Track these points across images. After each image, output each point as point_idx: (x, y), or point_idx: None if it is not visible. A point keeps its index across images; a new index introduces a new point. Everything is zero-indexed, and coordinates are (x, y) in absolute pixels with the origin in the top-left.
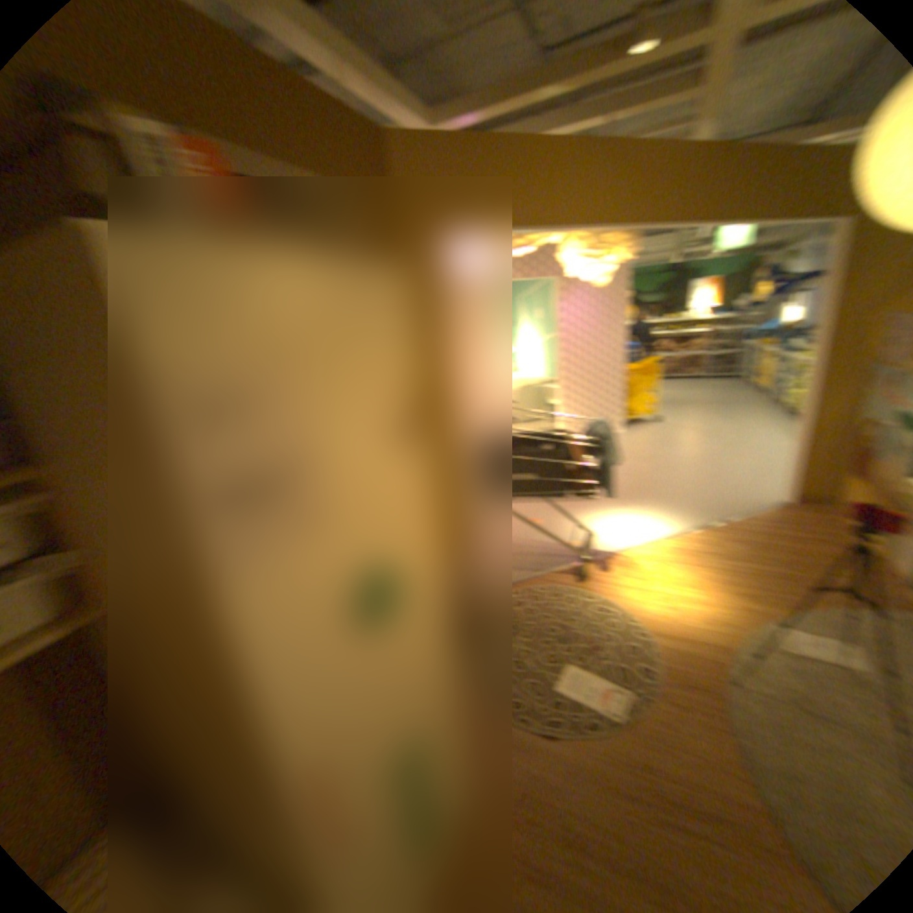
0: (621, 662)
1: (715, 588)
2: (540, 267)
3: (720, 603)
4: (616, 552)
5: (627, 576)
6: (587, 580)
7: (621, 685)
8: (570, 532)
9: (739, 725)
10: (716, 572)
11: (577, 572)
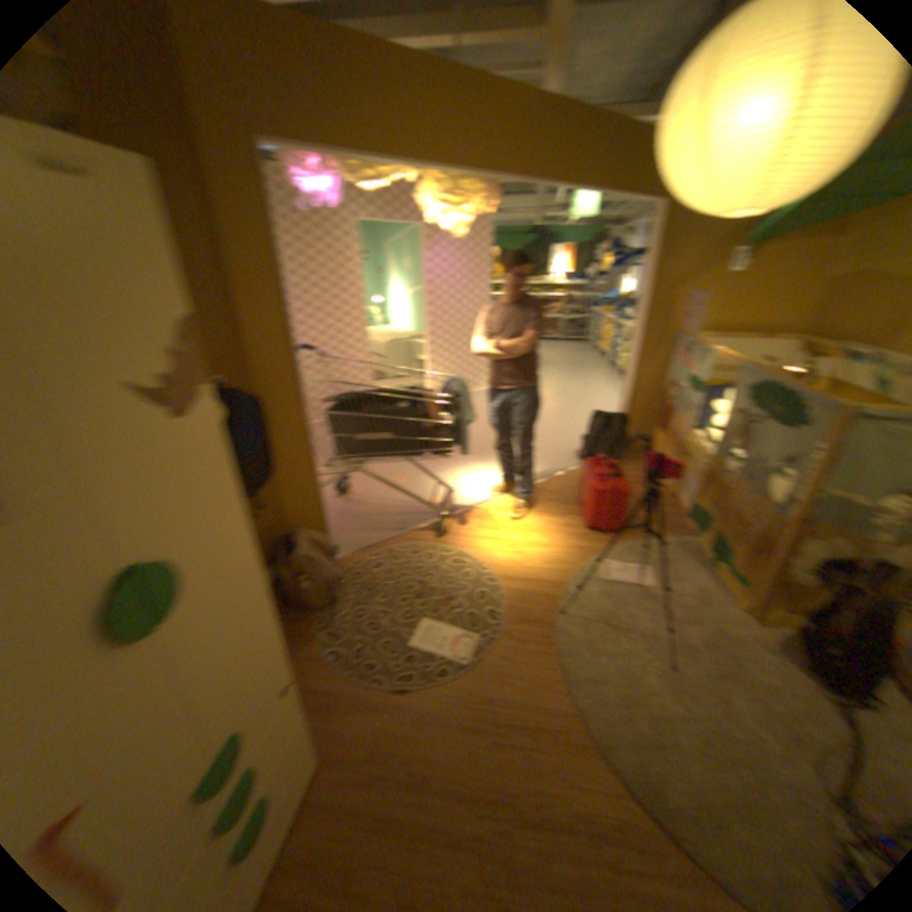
0: (472, 608)
1: (554, 531)
2: (404, 210)
3: (557, 544)
4: (475, 505)
5: (483, 527)
6: (446, 534)
7: (470, 629)
8: (433, 489)
9: (563, 647)
10: (556, 517)
11: (438, 527)
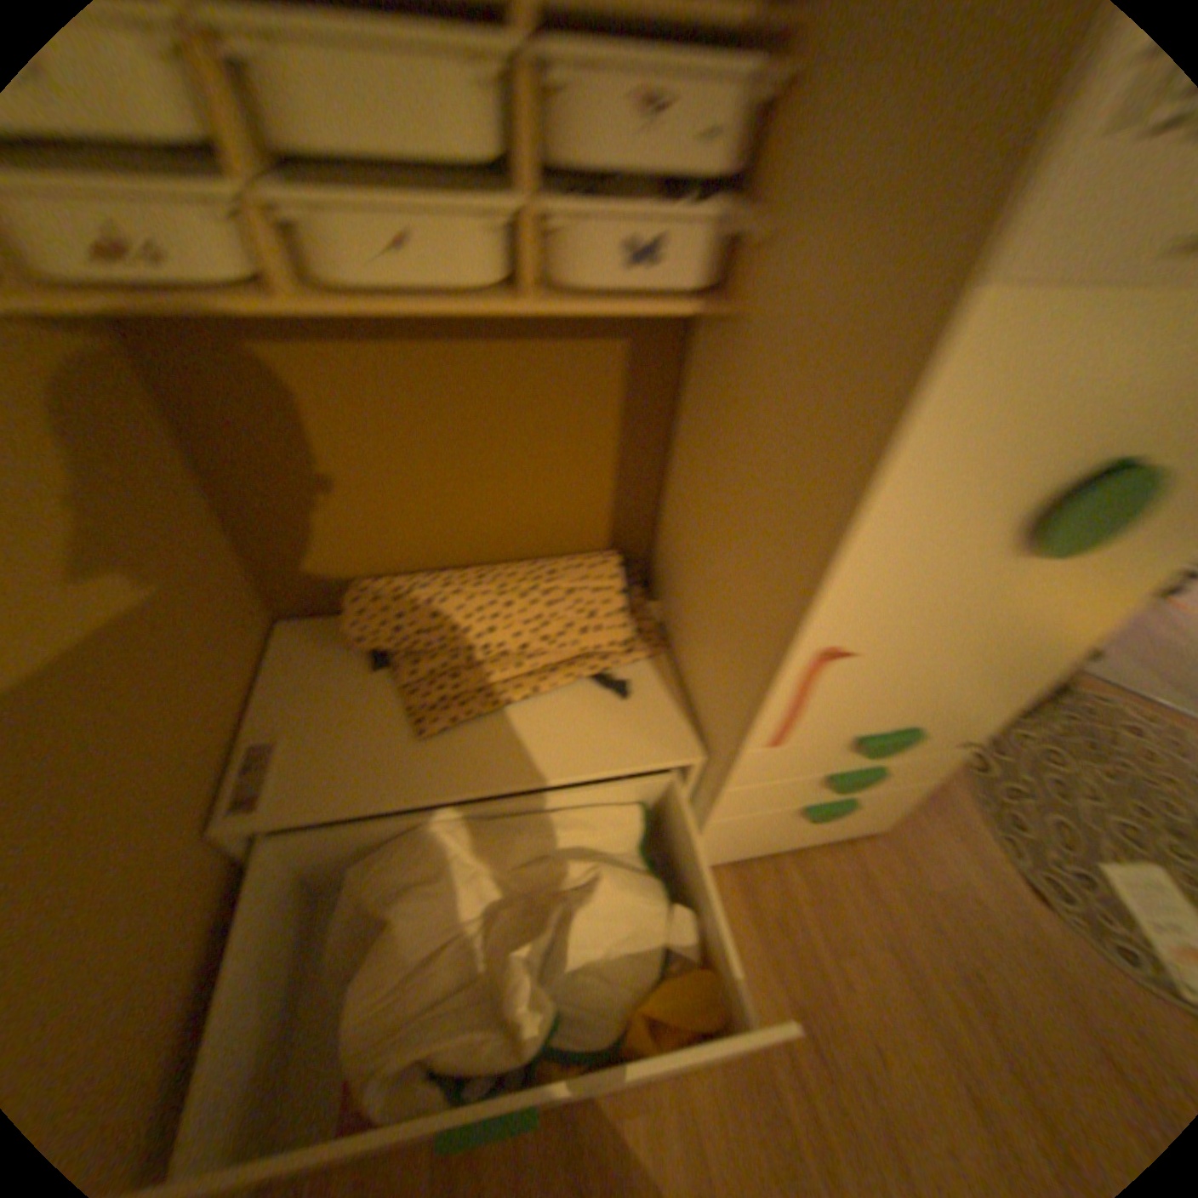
0: None
1: None
2: None
3: None
4: None
5: None
6: None
7: None
8: None
9: None
10: None
11: None
